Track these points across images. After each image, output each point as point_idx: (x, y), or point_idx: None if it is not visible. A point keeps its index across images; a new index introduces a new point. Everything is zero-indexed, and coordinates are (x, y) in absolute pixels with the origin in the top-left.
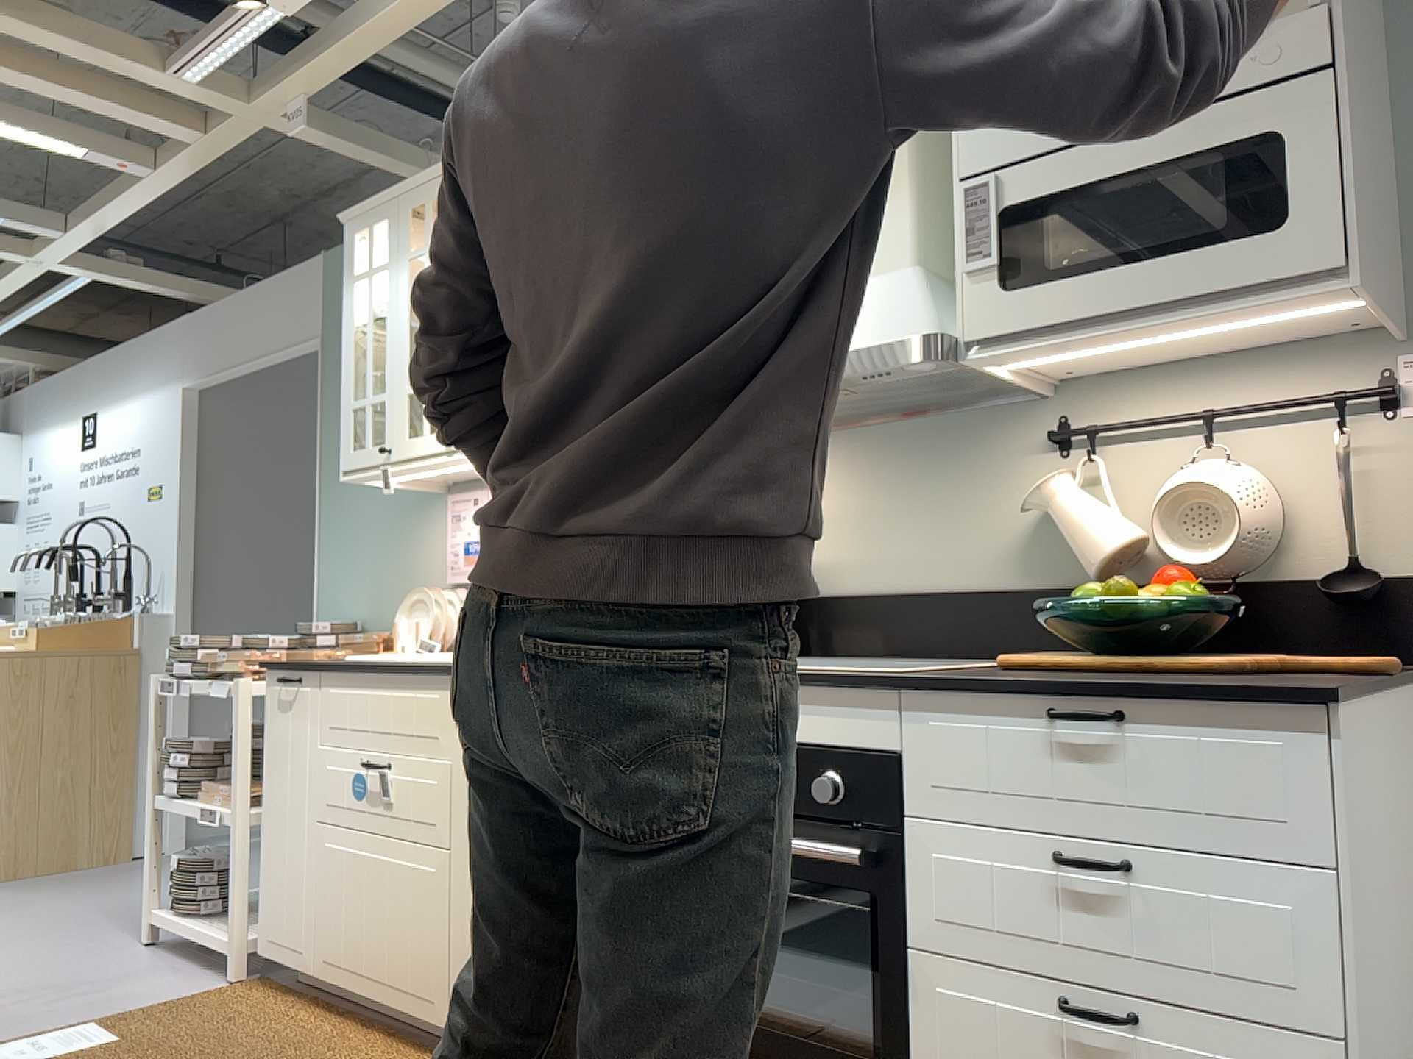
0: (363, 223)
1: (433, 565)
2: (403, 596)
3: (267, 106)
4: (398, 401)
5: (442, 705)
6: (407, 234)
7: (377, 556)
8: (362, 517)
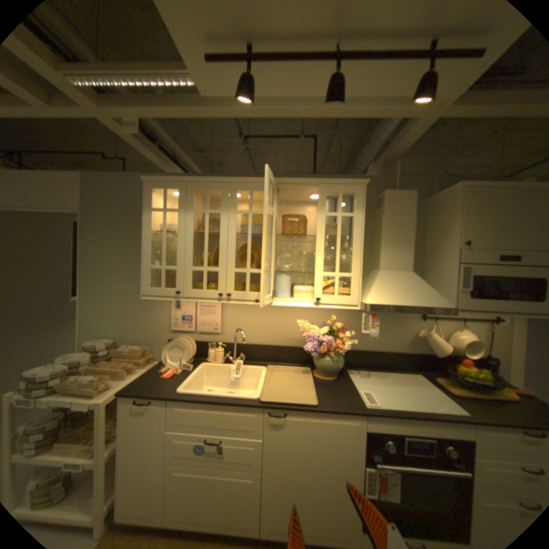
0: (159, 184)
1: (161, 321)
2: (141, 331)
3: (110, 110)
4: (186, 272)
5: (257, 419)
6: (193, 200)
7: (123, 313)
8: (111, 296)
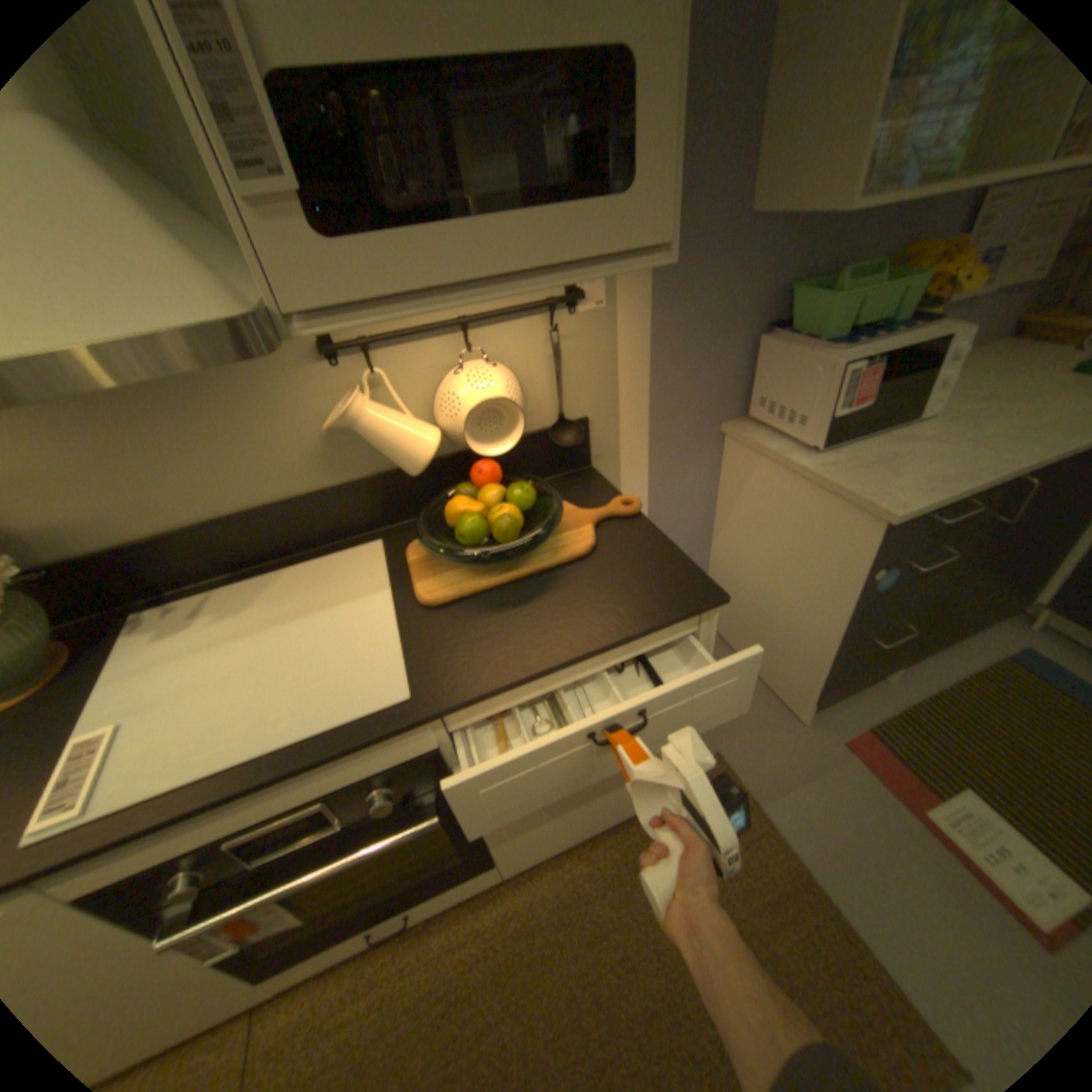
0: None
1: None
2: None
3: None
4: None
5: None
6: None
7: None
8: None
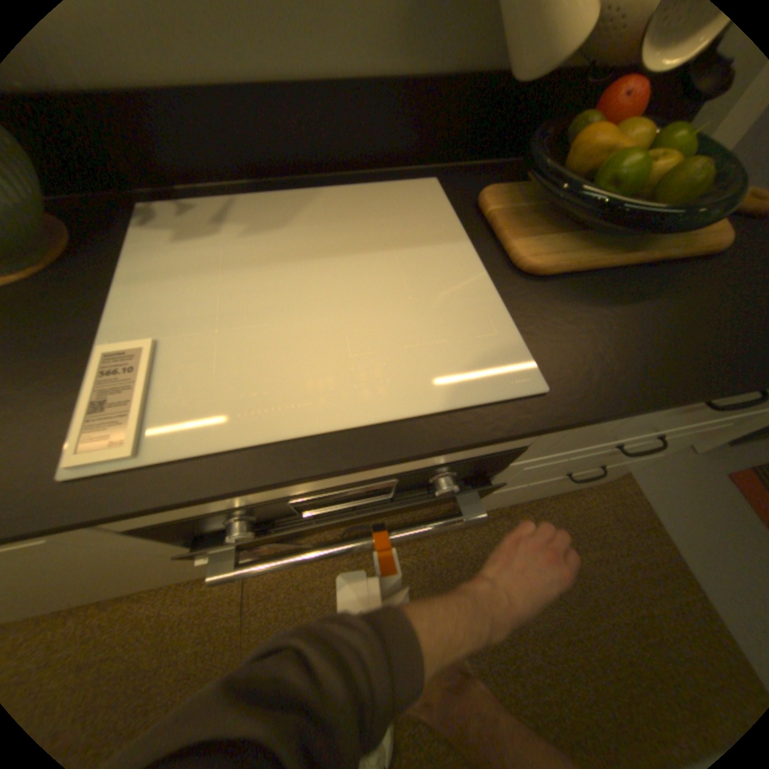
0: None
1: None
2: None
3: None
4: None
5: None
6: None
7: None
8: None
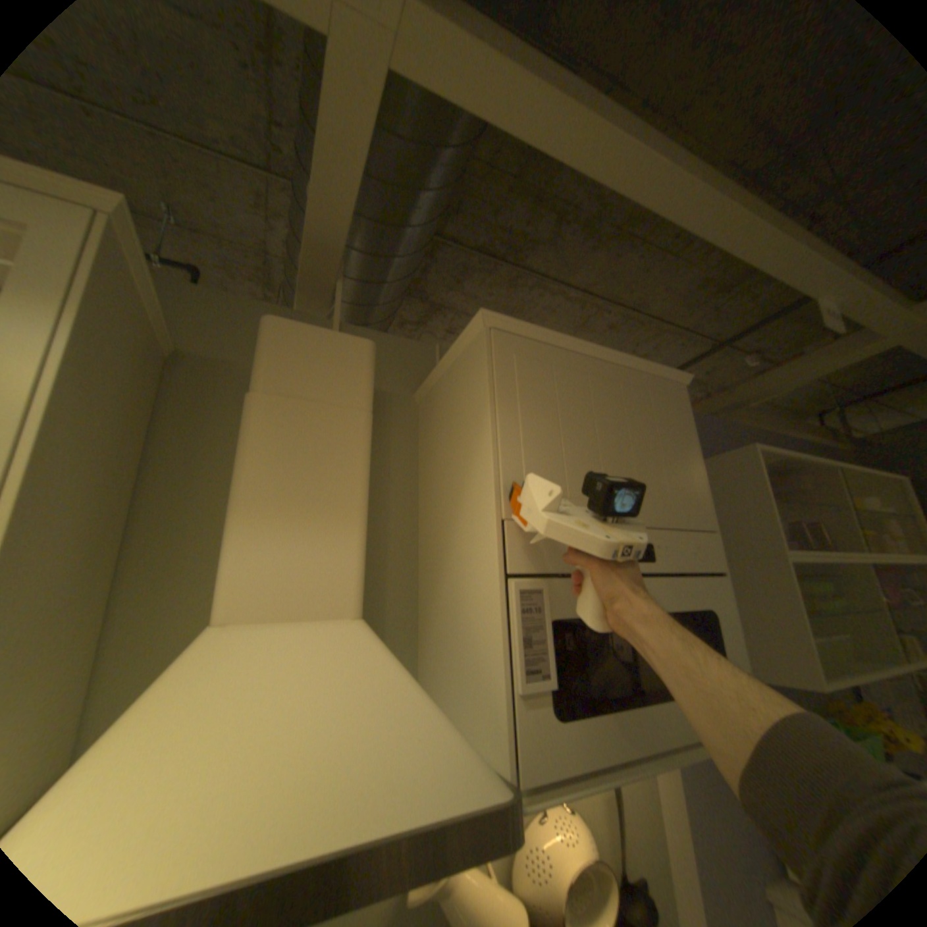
0: None
1: None
2: None
3: None
4: None
5: None
6: None
7: None
8: None
